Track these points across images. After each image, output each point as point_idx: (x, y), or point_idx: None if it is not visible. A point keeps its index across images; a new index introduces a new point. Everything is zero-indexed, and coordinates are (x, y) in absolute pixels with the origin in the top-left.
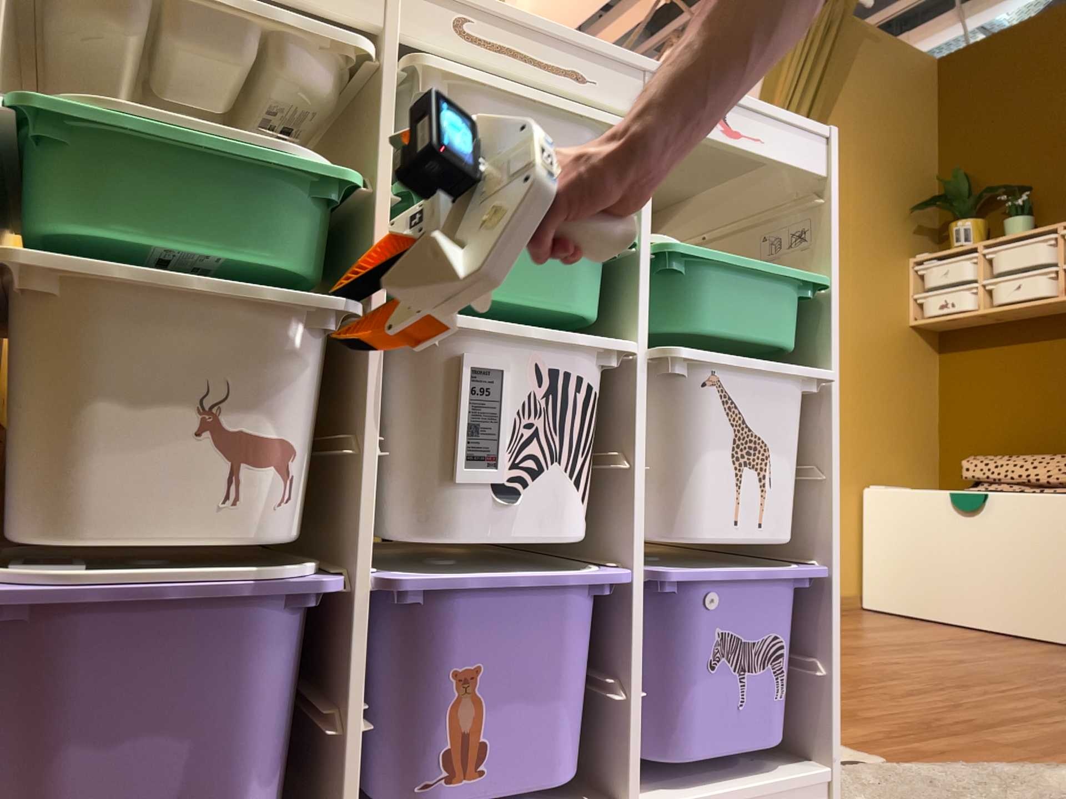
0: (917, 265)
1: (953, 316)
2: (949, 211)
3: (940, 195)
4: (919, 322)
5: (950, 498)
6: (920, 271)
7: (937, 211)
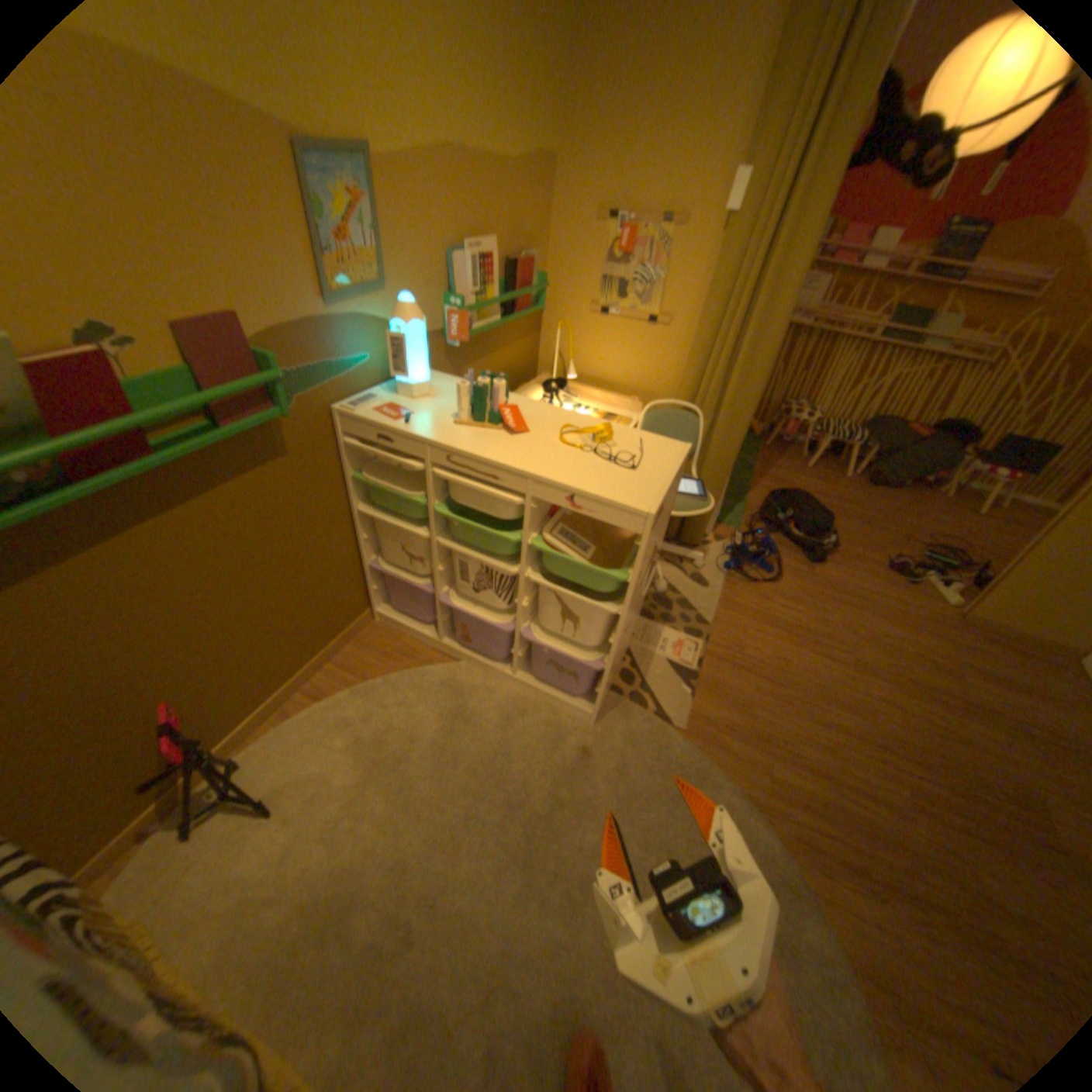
0: None
1: None
2: None
3: None
4: None
5: None
6: None
7: None
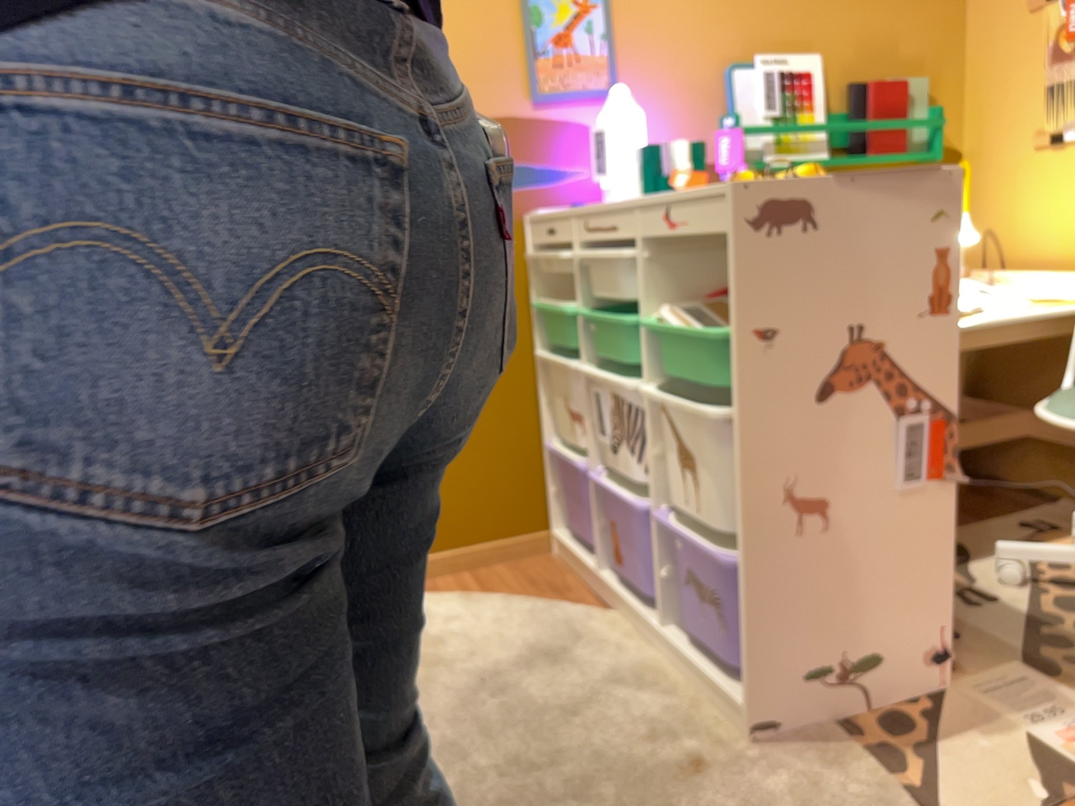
0: None
1: None
2: None
3: None
4: None
5: None
6: None
7: None
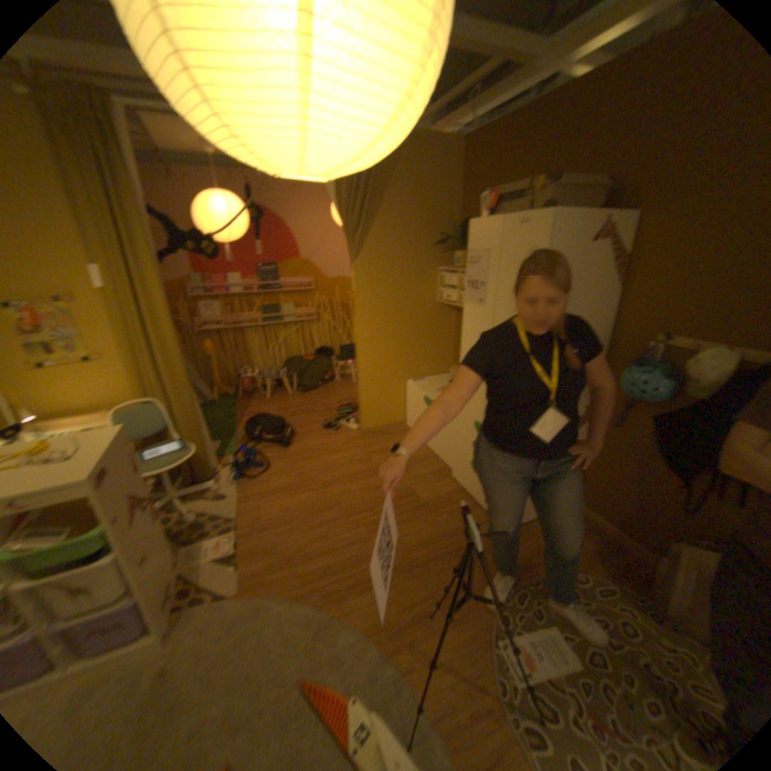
0: (442, 273)
1: (451, 305)
2: (457, 244)
3: (455, 233)
4: (442, 303)
5: (424, 402)
6: (443, 276)
7: (450, 244)
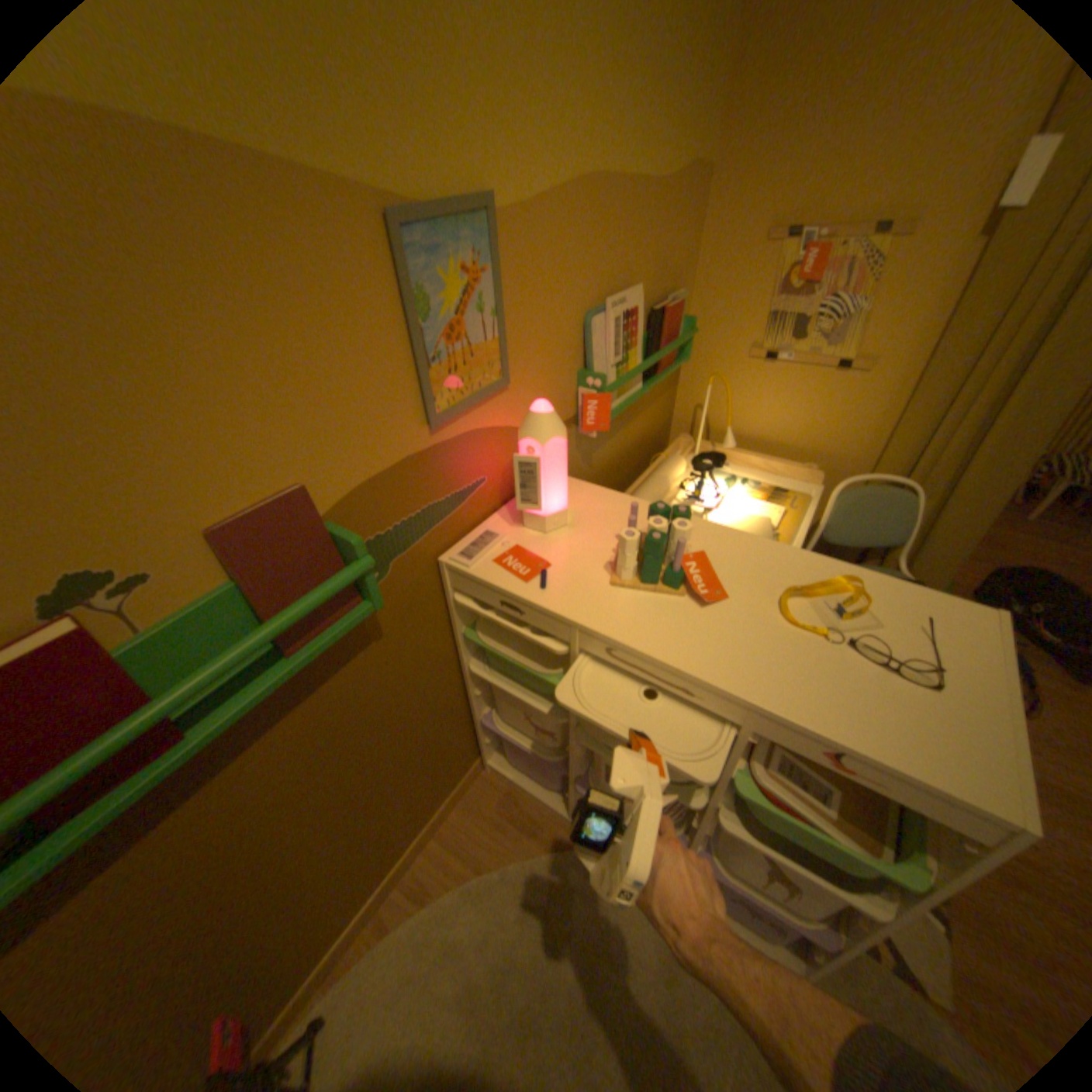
0: None
1: None
2: None
3: None
4: None
5: None
6: None
7: None
